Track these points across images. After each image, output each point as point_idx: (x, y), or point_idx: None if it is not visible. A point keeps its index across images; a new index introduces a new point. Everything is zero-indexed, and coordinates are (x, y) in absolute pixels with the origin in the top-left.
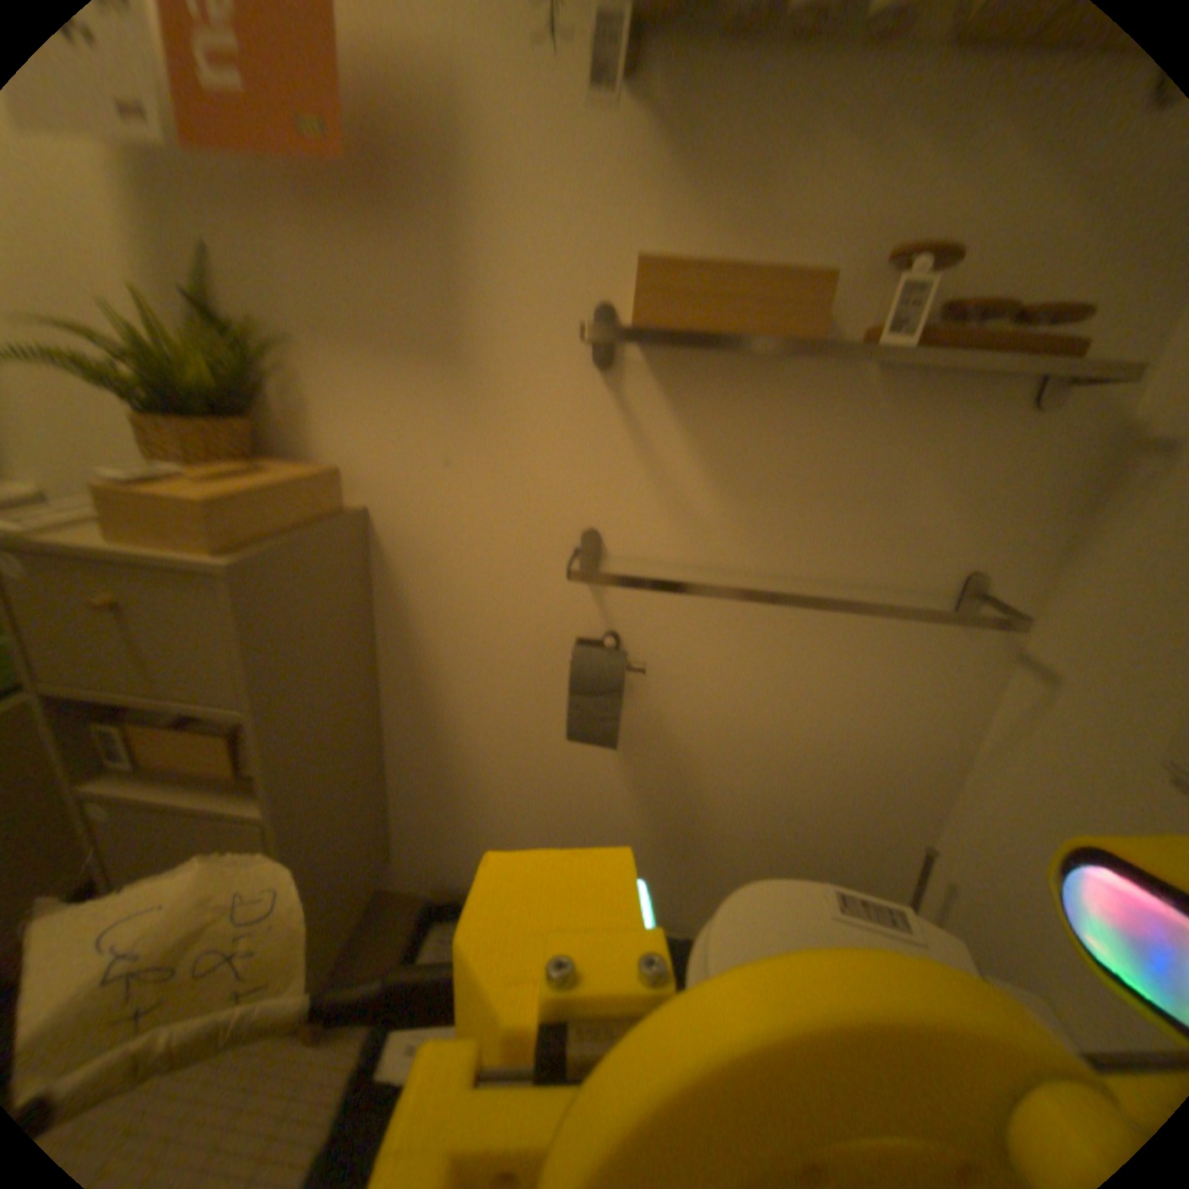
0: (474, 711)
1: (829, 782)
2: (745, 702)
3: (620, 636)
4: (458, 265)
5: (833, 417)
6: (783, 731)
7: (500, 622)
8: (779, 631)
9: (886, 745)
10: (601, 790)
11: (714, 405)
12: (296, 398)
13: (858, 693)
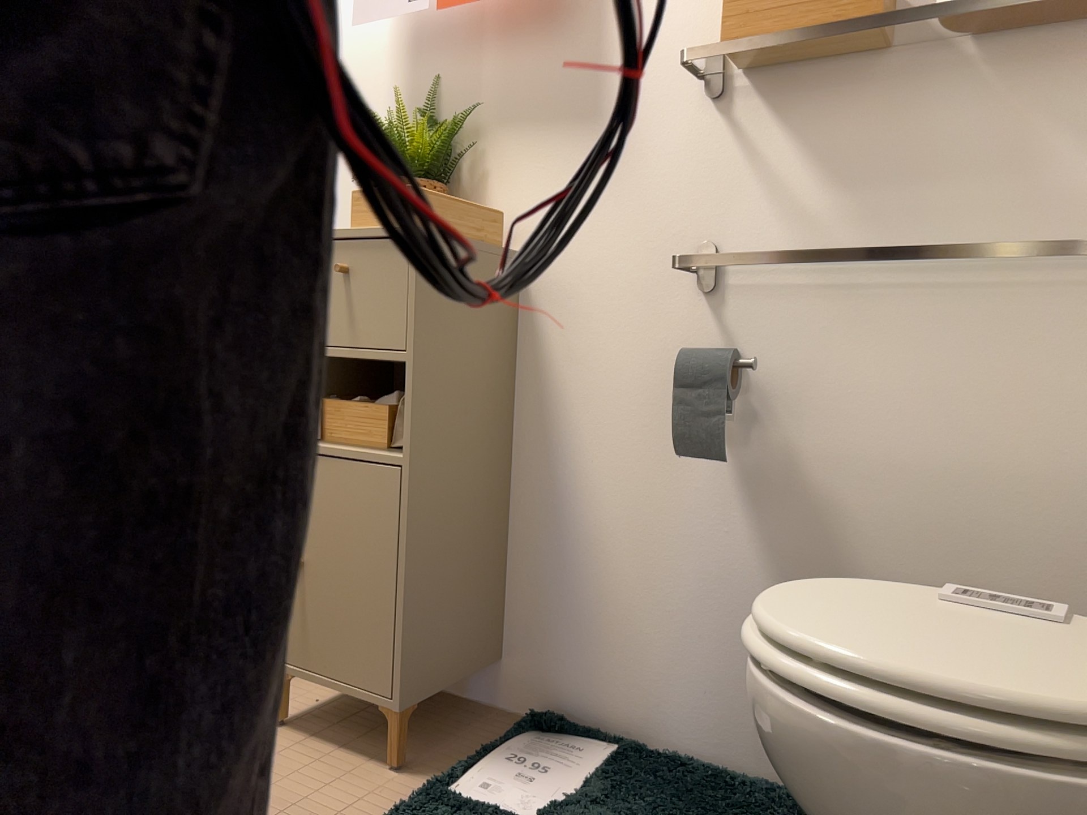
0: (595, 455)
1: (1009, 534)
2: (880, 423)
3: (735, 354)
4: (601, 59)
5: (921, 103)
6: (933, 460)
7: (622, 352)
8: (905, 330)
9: (1076, 474)
10: (725, 554)
11: (806, 116)
12: (482, 177)
13: (1019, 400)
